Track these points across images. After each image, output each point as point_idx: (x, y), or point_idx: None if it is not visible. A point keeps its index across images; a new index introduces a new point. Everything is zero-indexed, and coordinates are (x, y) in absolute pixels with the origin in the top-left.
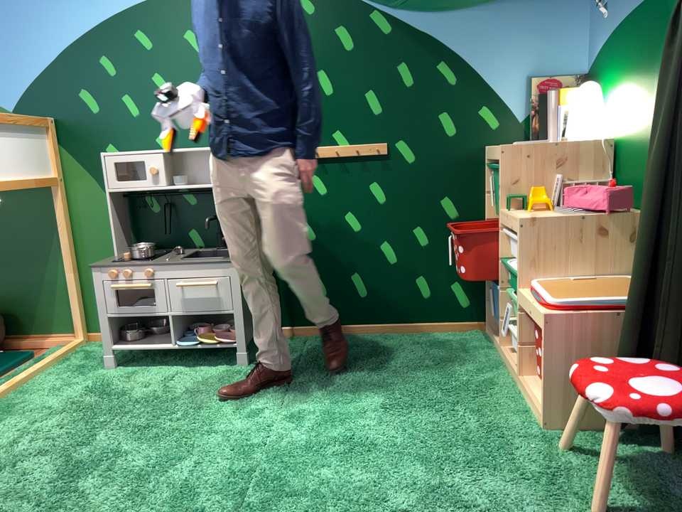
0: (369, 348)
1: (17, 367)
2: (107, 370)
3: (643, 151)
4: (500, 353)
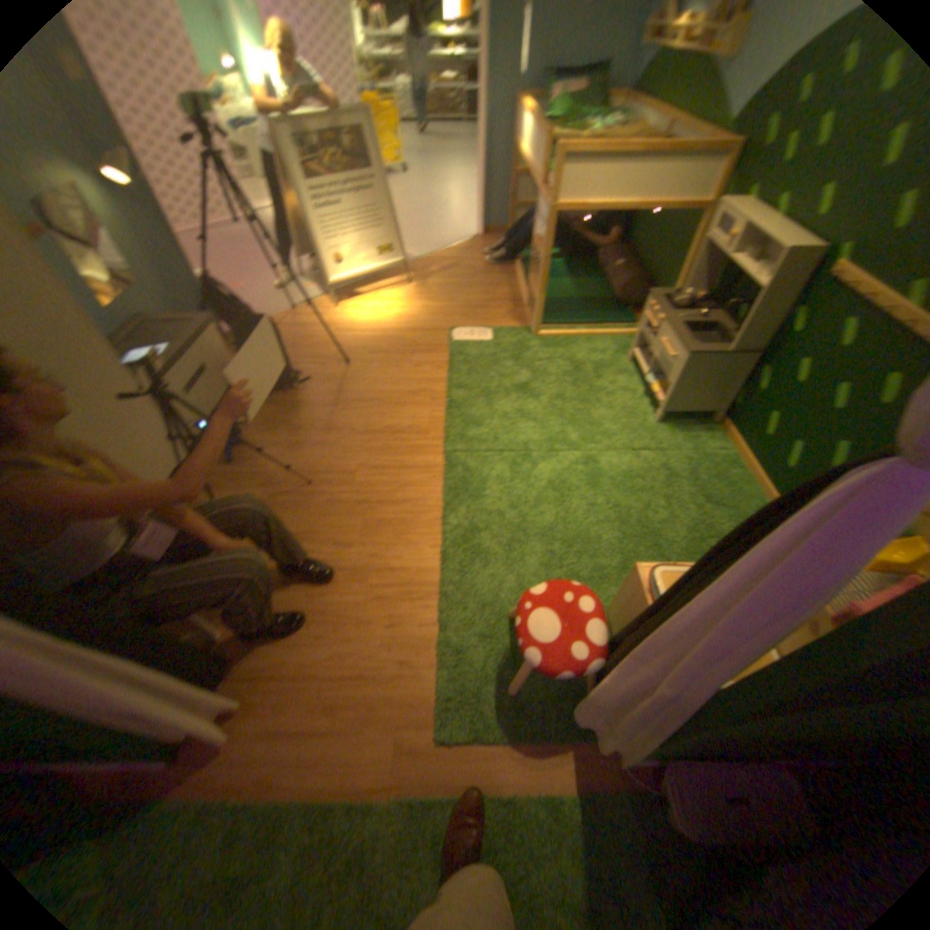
0: (728, 497)
1: (617, 326)
2: (623, 361)
3: None
4: None
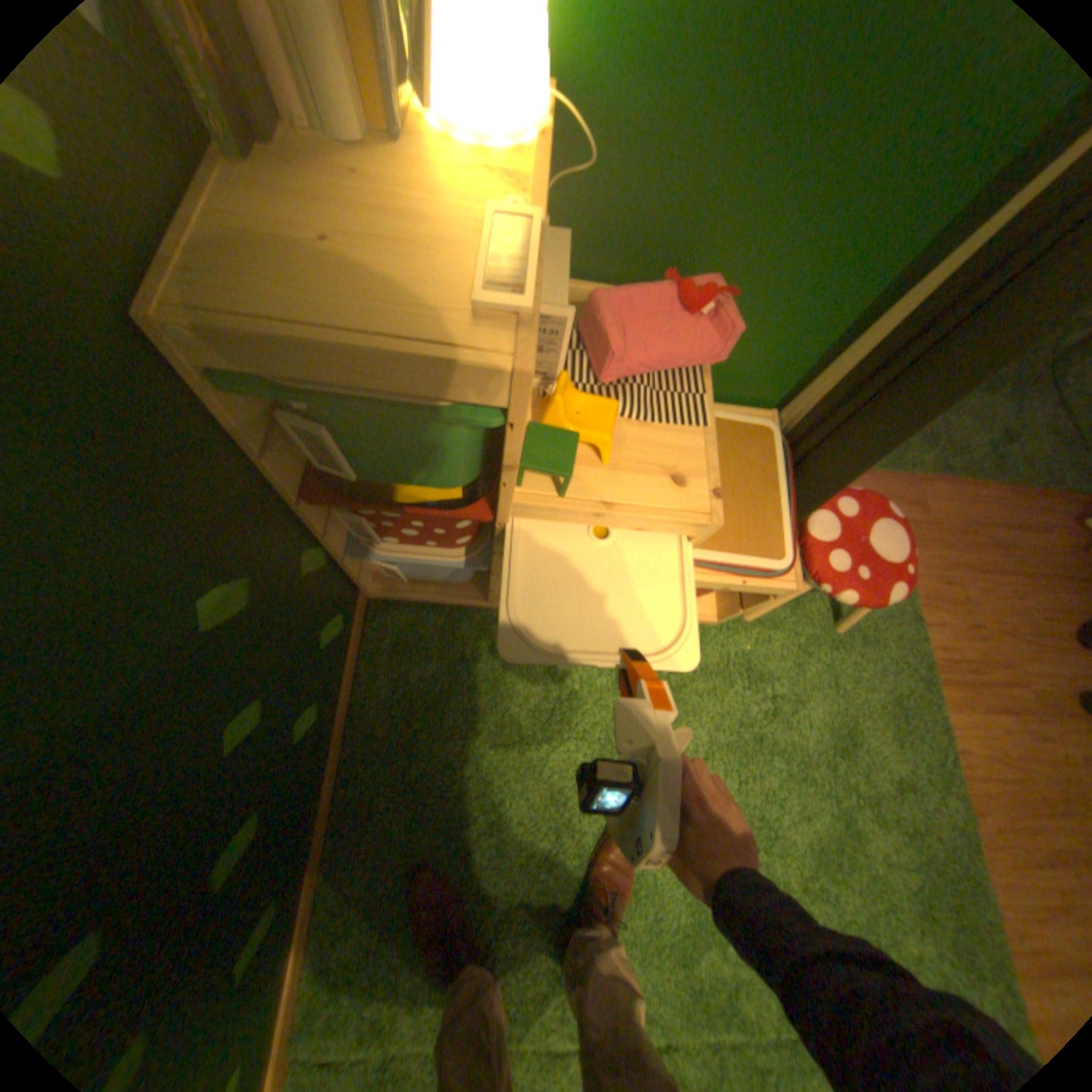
0: (406, 861)
1: None
2: None
3: (707, 154)
4: (489, 605)
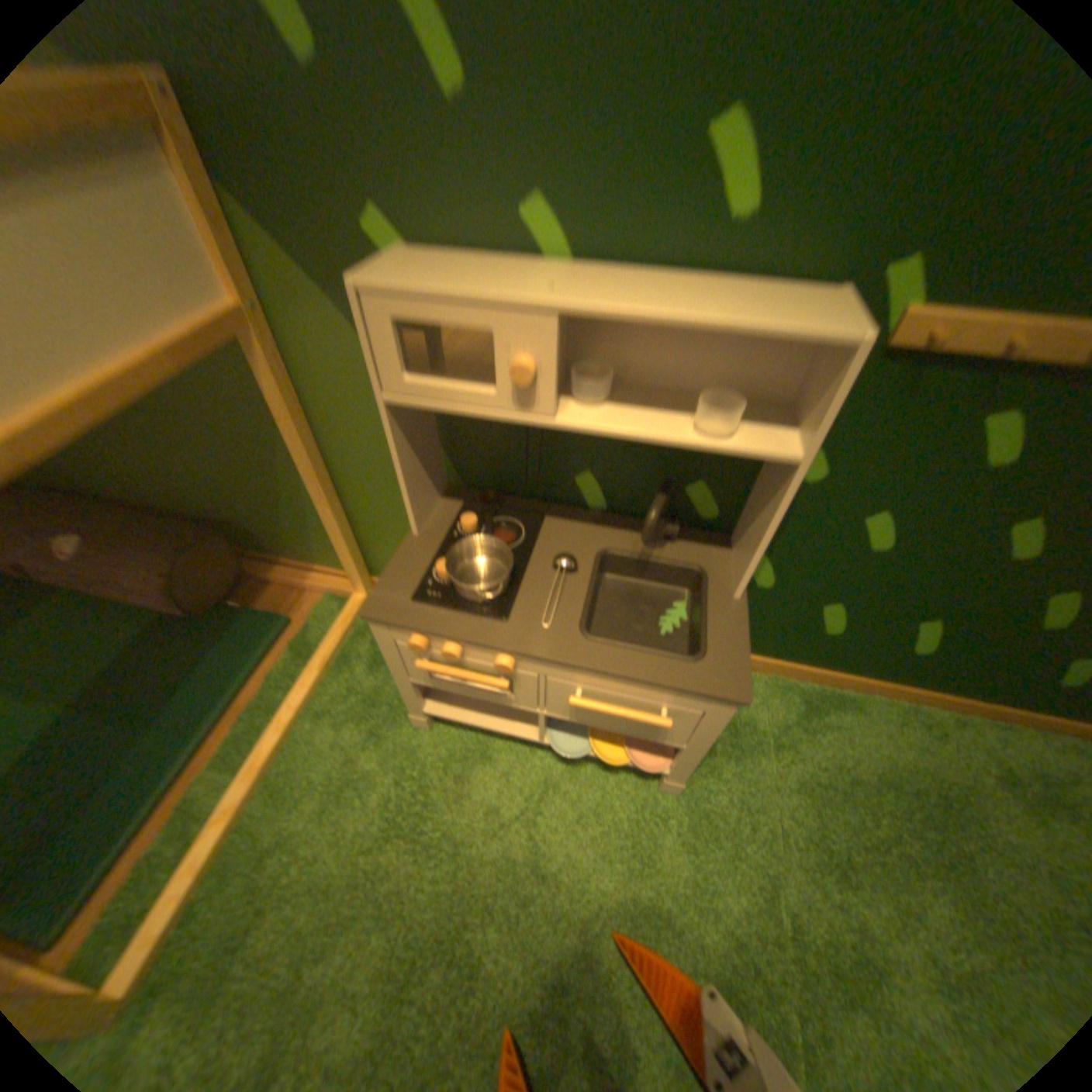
0: (910, 768)
1: (265, 660)
2: (417, 732)
3: None
4: None
